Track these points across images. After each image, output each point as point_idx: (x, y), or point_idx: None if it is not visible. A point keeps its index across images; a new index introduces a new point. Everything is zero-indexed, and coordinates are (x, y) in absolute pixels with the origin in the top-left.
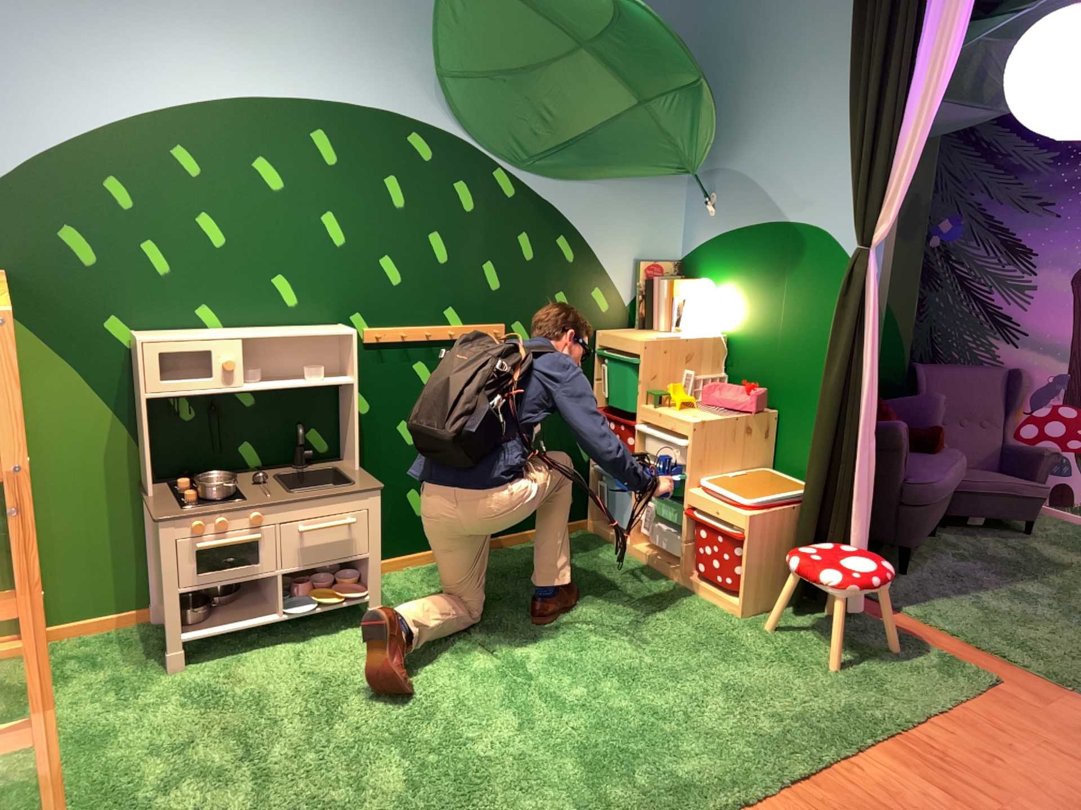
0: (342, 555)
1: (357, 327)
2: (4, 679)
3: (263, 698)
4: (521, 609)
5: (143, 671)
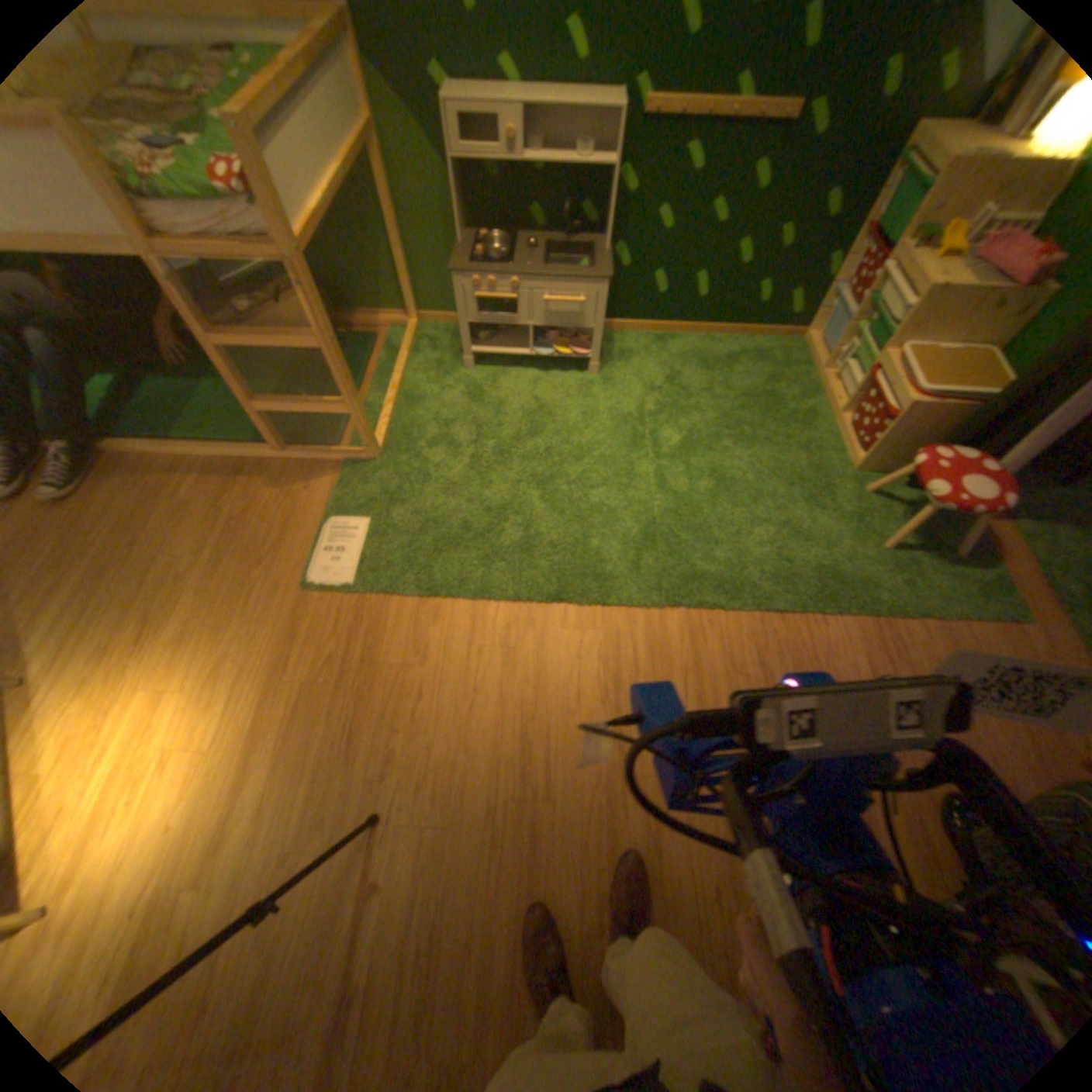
0: (571, 326)
1: (638, 92)
2: (386, 343)
3: (496, 410)
4: (691, 402)
5: (448, 365)
